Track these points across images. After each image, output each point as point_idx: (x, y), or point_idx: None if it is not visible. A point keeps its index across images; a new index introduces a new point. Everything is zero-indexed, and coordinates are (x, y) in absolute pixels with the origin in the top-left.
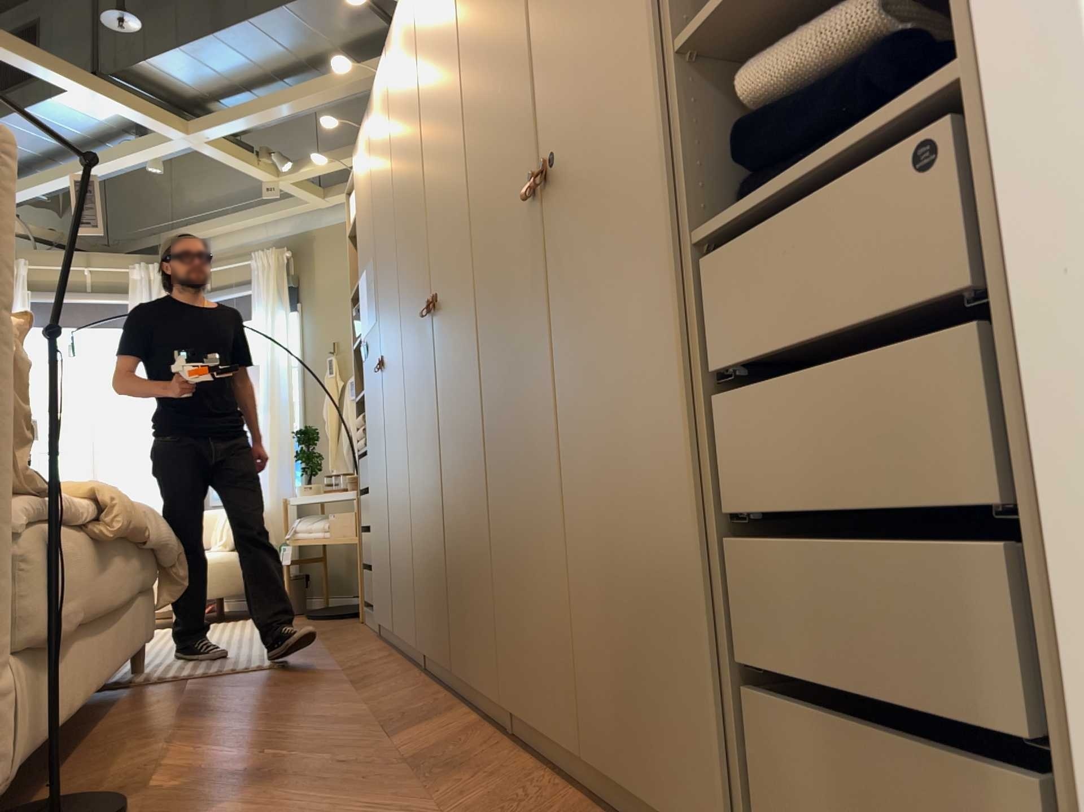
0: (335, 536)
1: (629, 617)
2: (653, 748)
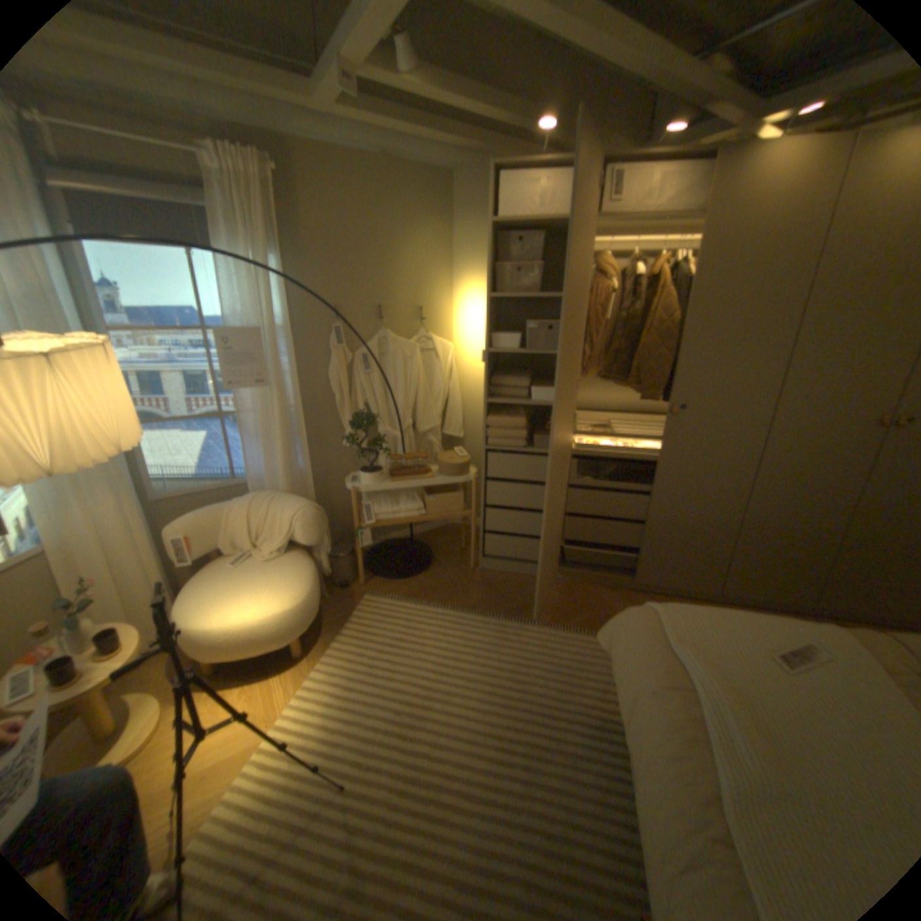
0: (426, 516)
1: None
2: None
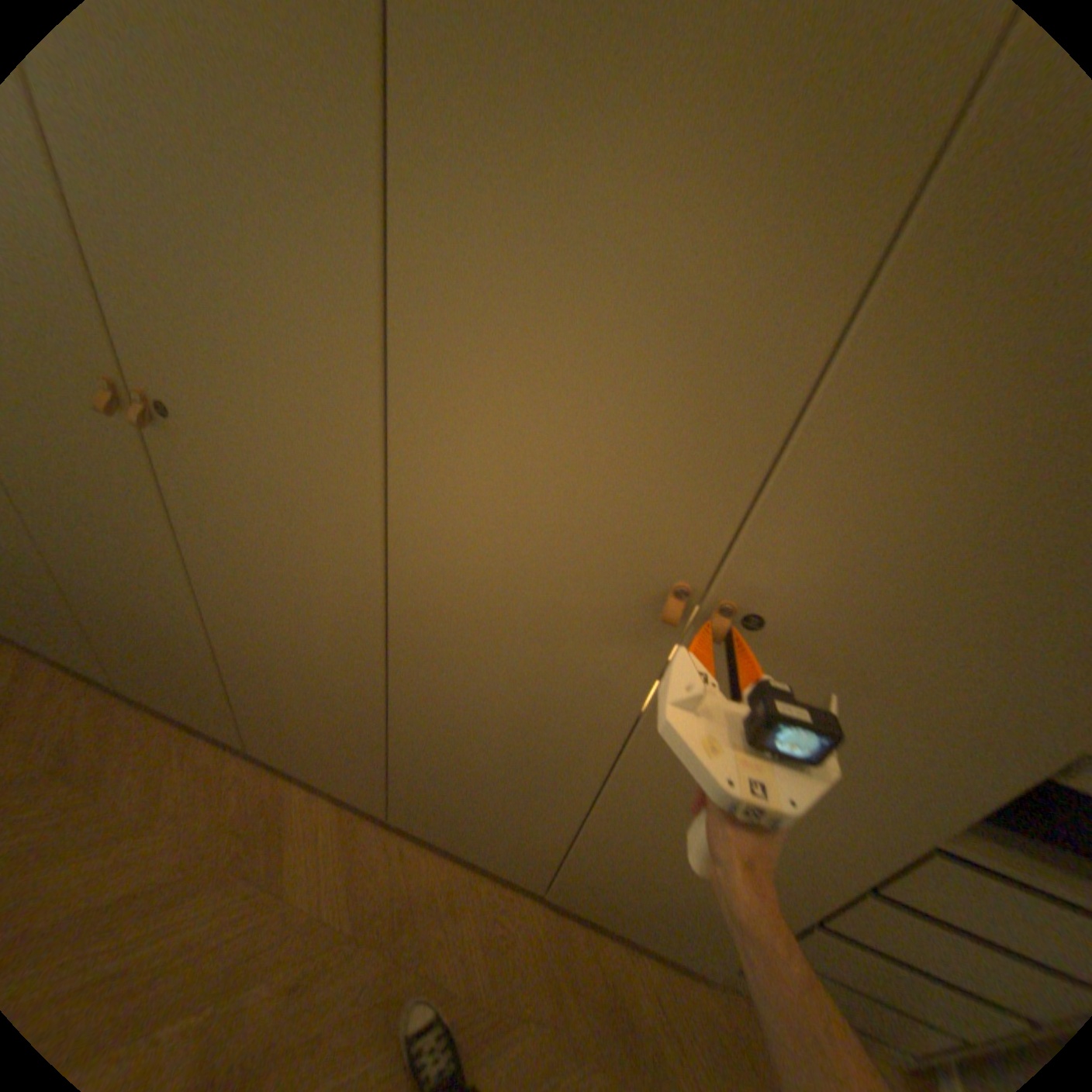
0: None
1: (671, 915)
2: (663, 951)
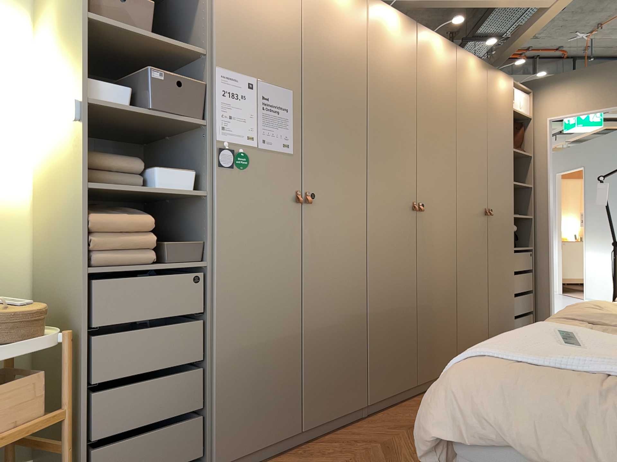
0: None
1: (504, 318)
2: None
